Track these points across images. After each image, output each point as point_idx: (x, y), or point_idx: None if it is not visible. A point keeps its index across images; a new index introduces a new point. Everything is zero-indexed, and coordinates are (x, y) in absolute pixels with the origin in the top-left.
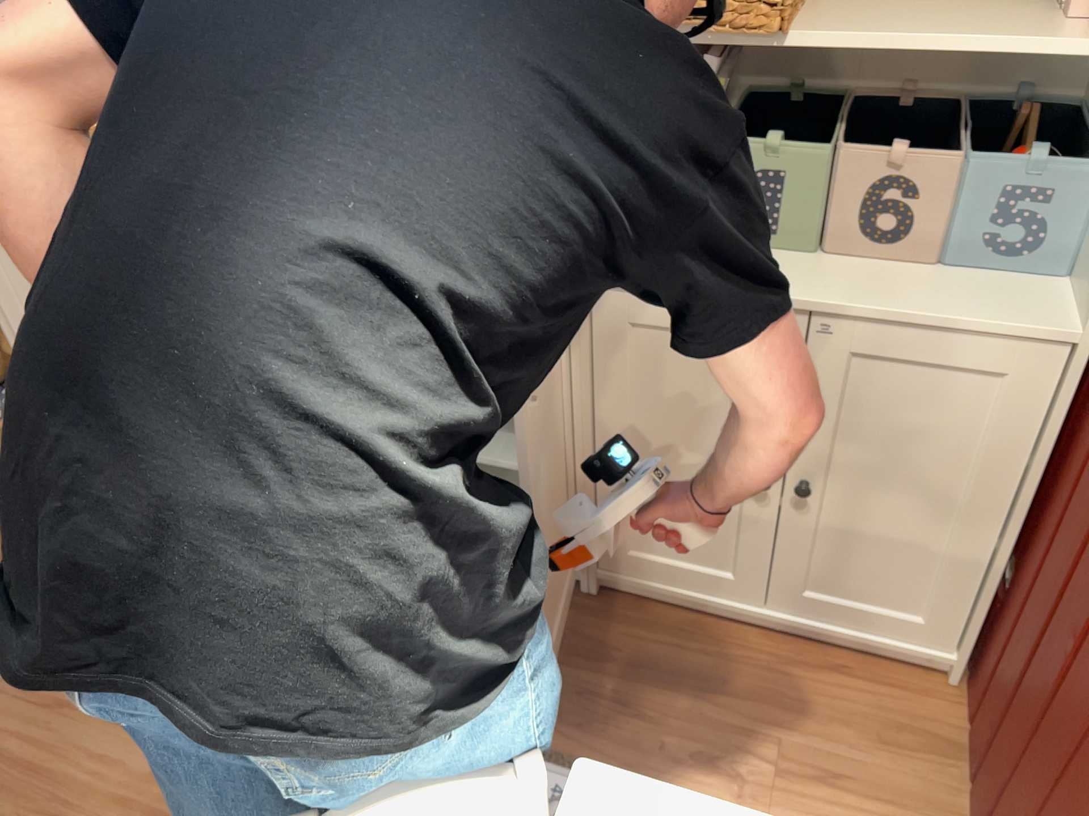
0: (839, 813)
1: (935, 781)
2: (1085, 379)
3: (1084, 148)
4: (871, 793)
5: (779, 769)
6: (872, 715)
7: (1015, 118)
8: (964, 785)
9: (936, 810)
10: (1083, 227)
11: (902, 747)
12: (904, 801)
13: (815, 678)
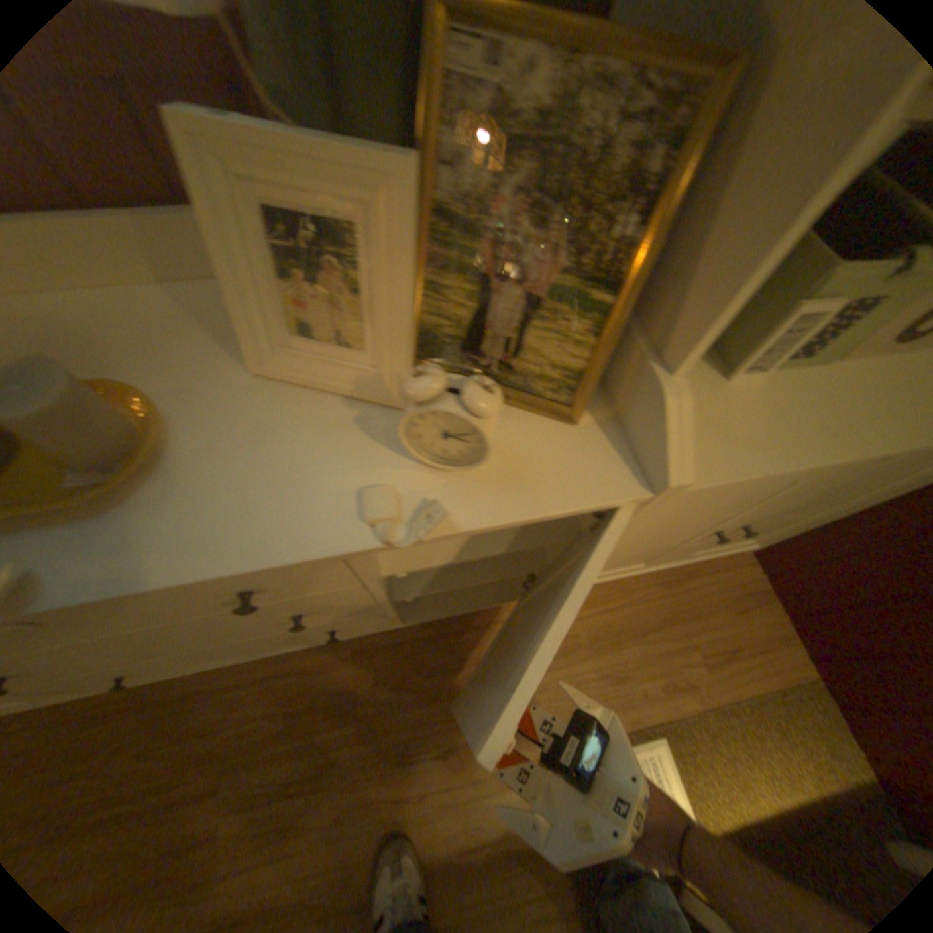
0: (754, 683)
1: (778, 629)
2: None
3: None
4: (759, 657)
5: (712, 673)
6: (729, 602)
7: None
8: (791, 624)
9: (789, 647)
10: None
11: (753, 615)
12: (774, 652)
13: (691, 593)
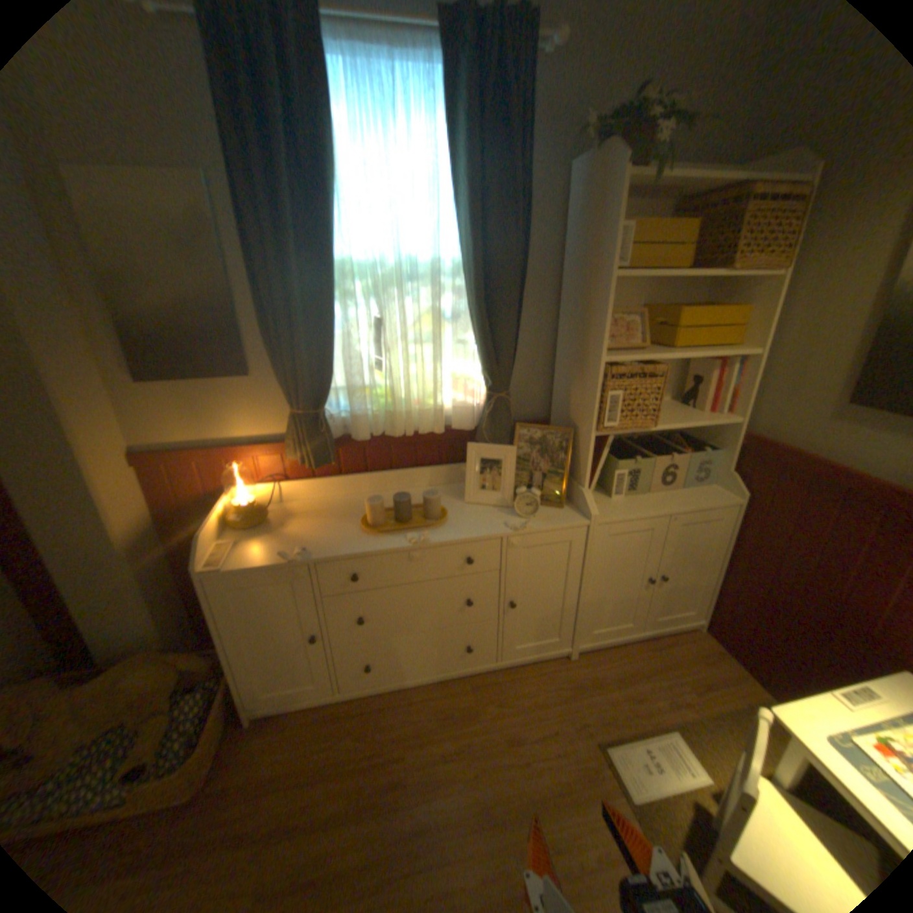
0: (728, 702)
1: (736, 673)
2: (748, 514)
3: (704, 444)
4: (728, 688)
5: (699, 697)
6: (699, 659)
7: (675, 437)
8: (744, 669)
9: (746, 683)
10: (722, 468)
11: (717, 666)
12: (737, 686)
13: (673, 655)
